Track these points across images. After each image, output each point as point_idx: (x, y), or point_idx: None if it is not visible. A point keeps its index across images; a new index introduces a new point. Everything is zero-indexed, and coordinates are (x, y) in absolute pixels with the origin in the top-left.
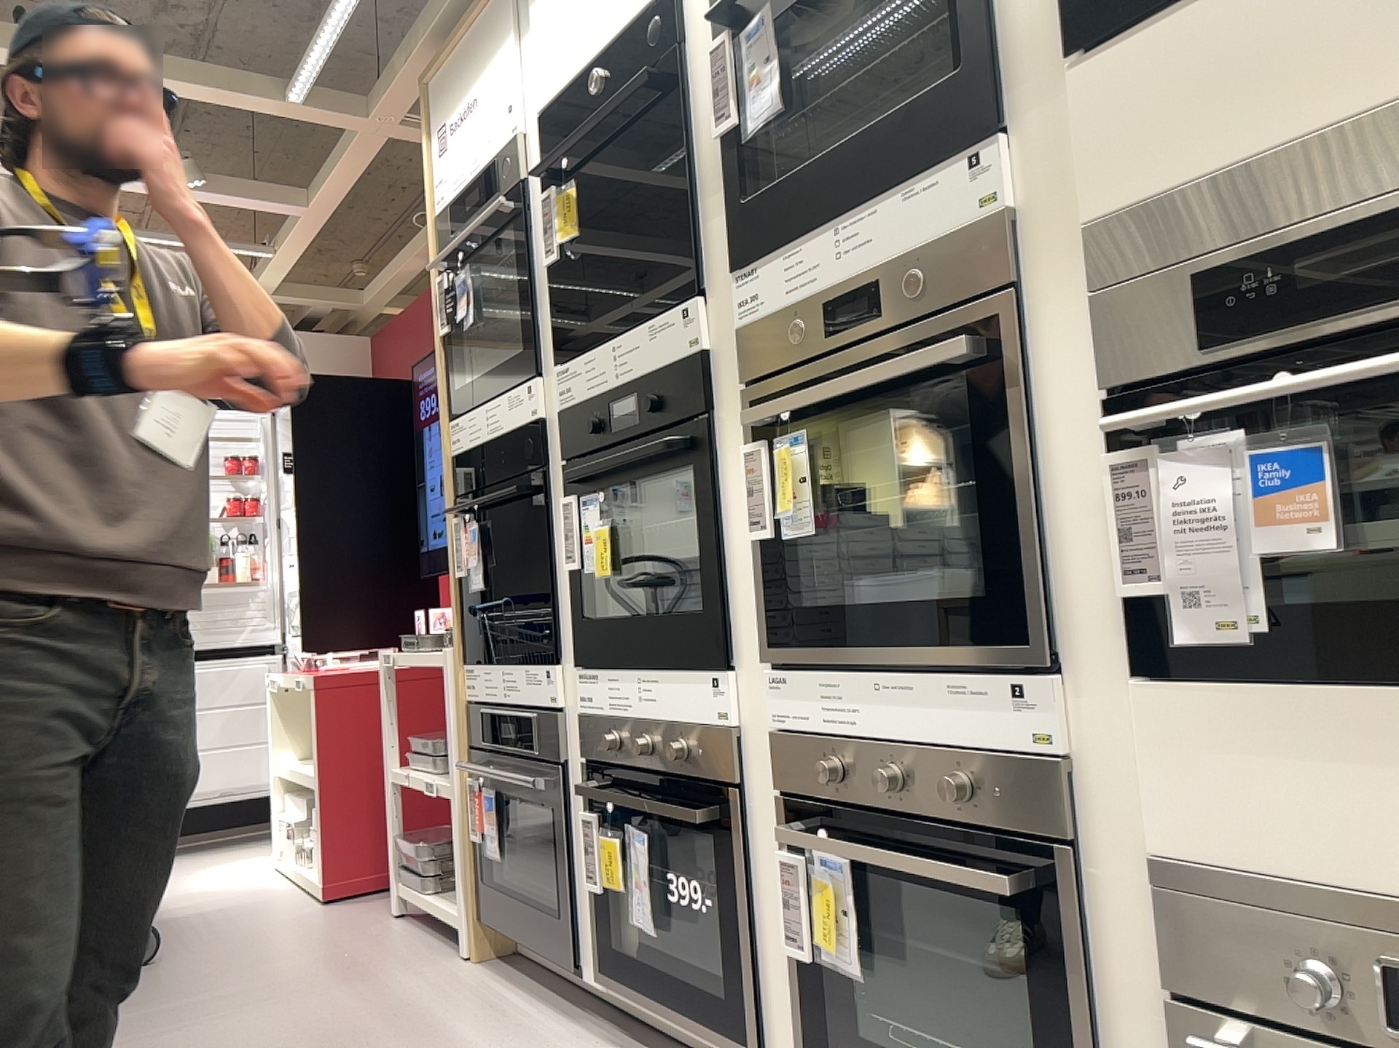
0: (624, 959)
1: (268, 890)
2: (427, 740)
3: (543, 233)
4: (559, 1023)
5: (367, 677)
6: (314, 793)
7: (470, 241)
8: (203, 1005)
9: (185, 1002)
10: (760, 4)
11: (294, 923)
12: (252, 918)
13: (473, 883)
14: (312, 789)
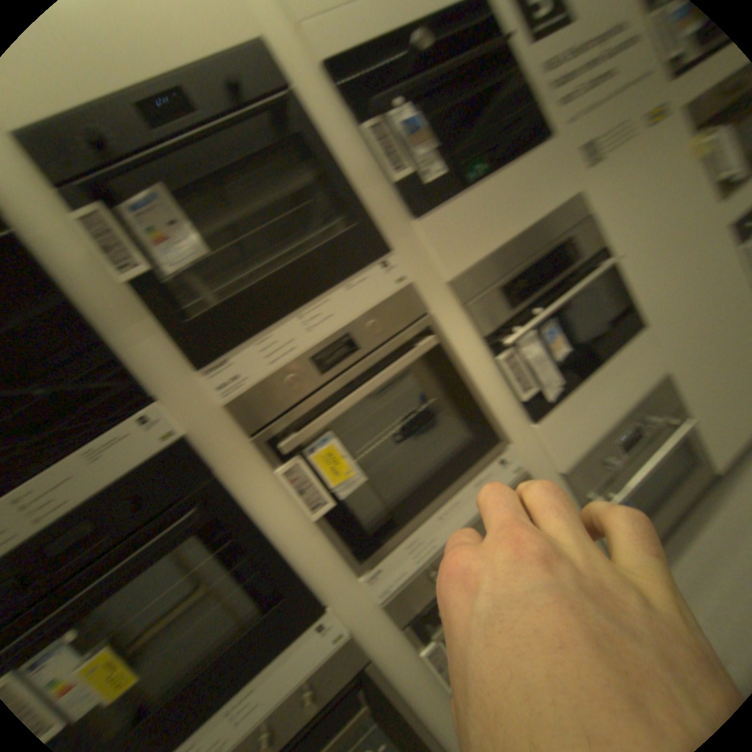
0: None
1: None
2: None
3: None
4: None
5: None
6: None
7: None
8: None
9: None
10: (144, 182)
11: None
12: None
13: None
14: None
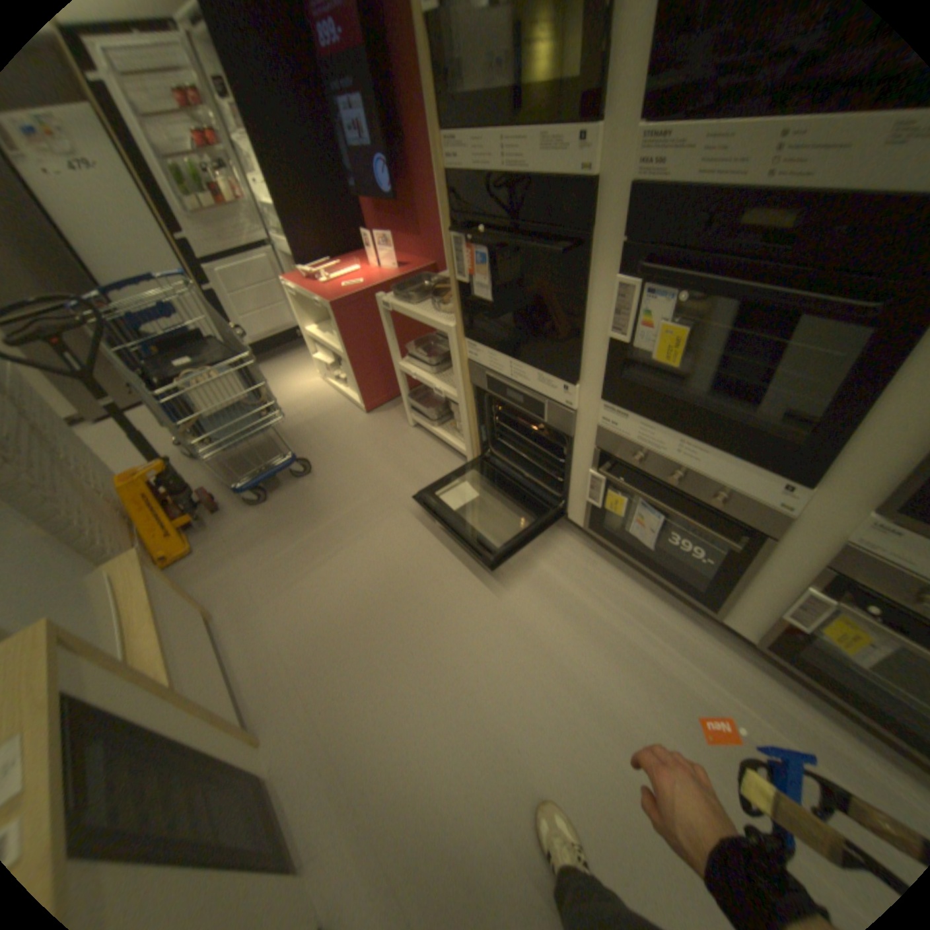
0: (610, 533)
1: (329, 401)
2: (418, 350)
3: None
4: (552, 530)
5: (358, 298)
6: (343, 361)
7: None
8: (360, 514)
9: (349, 511)
10: None
11: (362, 434)
12: (337, 429)
13: (475, 444)
14: (340, 358)
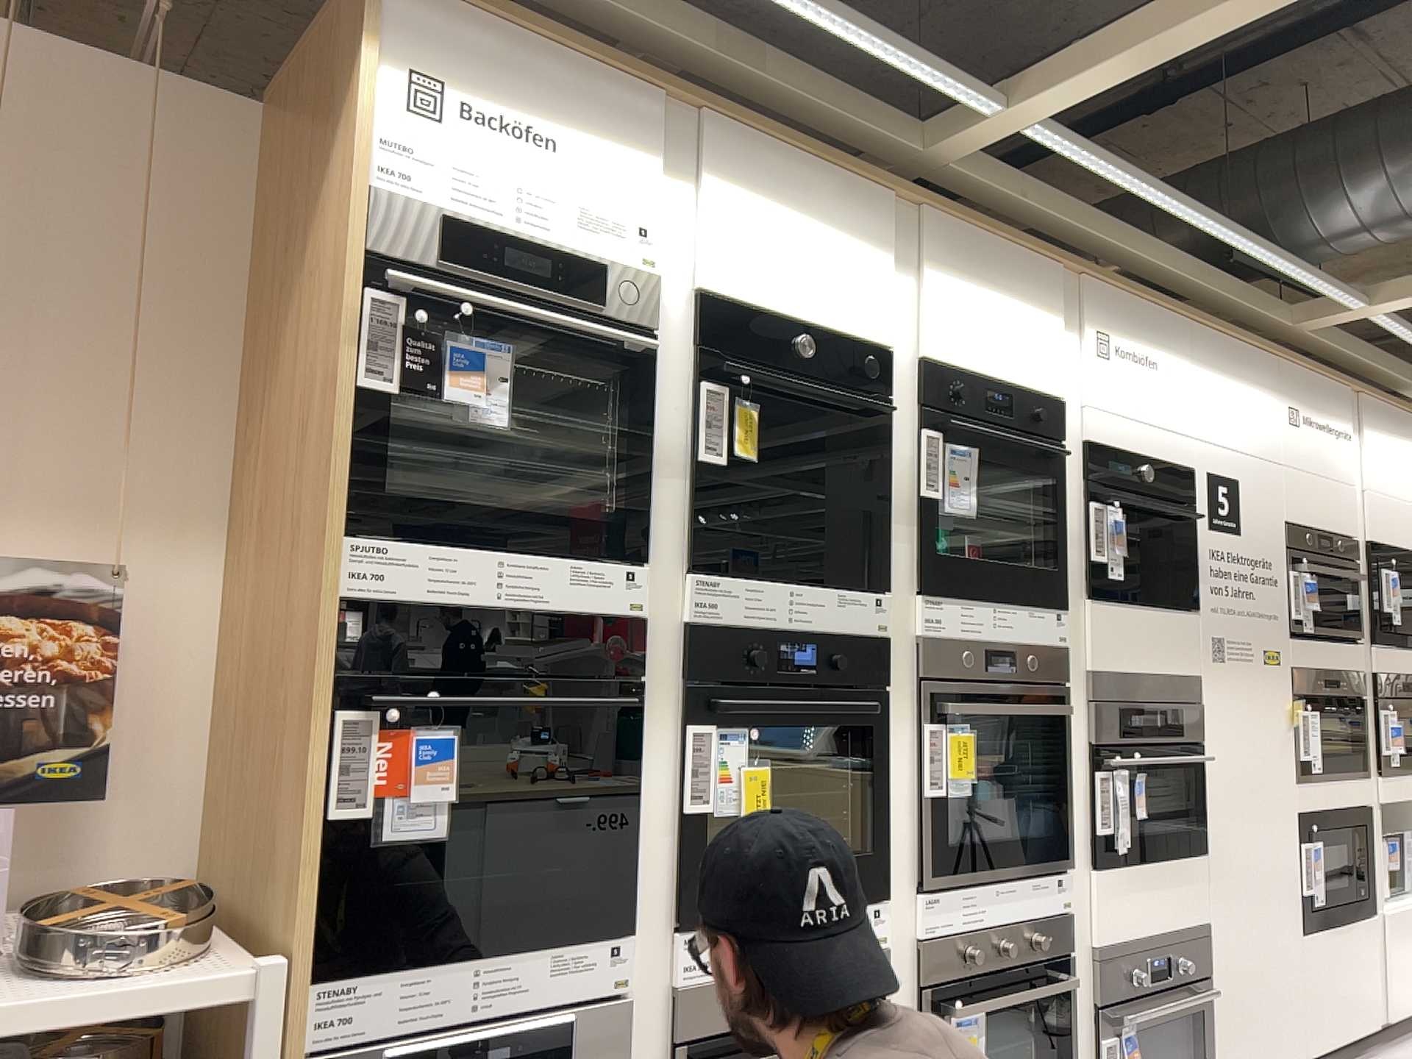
0: None
1: None
2: None
3: (707, 428)
4: None
5: None
6: None
7: (514, 317)
8: None
9: None
10: (950, 441)
11: None
12: None
13: None
14: None
